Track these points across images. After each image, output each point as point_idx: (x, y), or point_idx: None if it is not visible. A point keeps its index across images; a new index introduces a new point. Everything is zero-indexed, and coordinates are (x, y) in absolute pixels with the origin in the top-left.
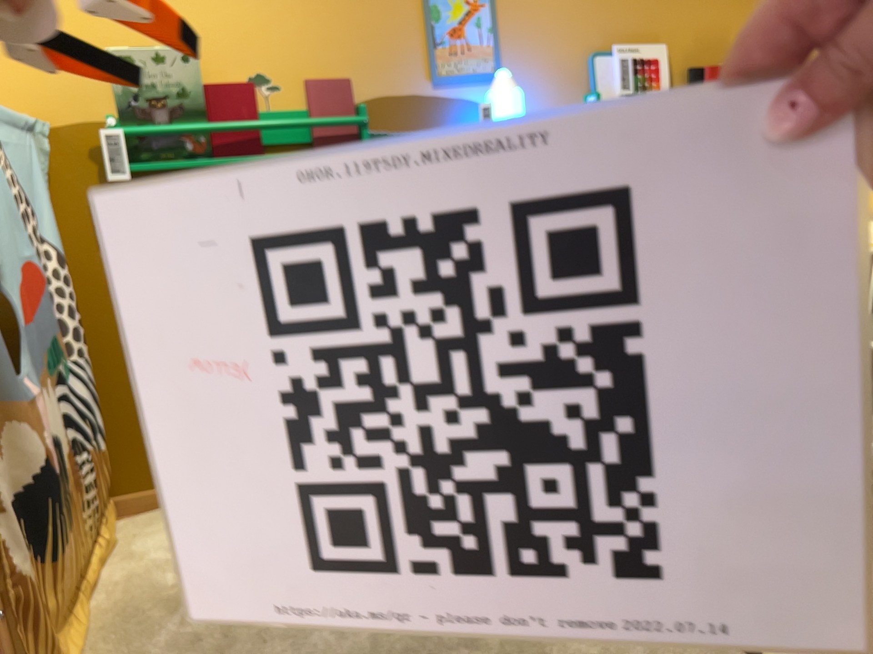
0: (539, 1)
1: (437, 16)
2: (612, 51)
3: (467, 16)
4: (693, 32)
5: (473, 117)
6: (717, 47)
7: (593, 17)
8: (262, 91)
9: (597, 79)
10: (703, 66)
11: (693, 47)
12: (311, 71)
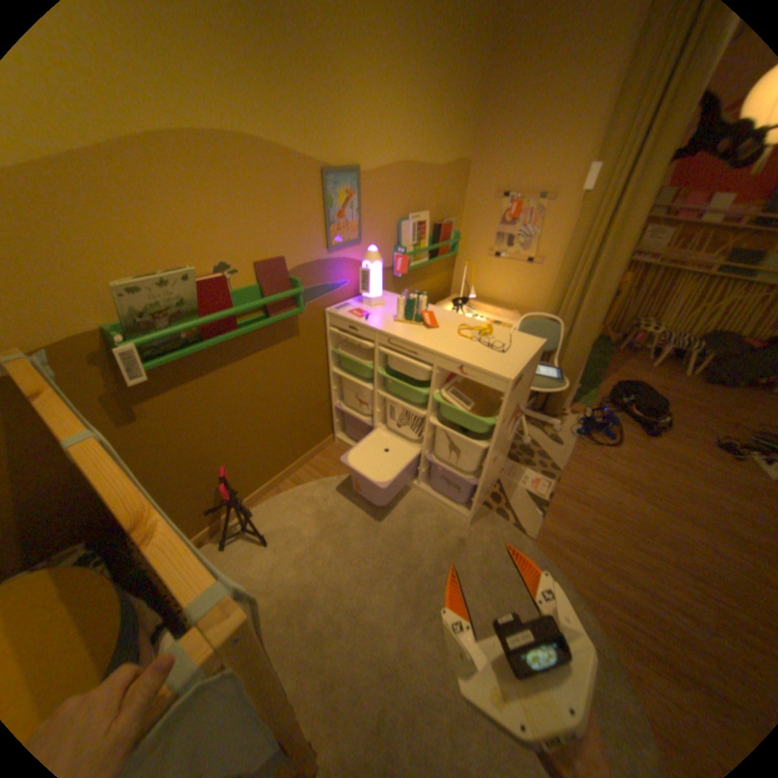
0: (379, 188)
1: (330, 205)
2: (408, 219)
3: (346, 203)
4: (436, 202)
5: (346, 269)
6: (443, 209)
7: (401, 197)
8: (226, 276)
9: (401, 237)
10: (440, 224)
11: (435, 211)
12: (257, 256)
